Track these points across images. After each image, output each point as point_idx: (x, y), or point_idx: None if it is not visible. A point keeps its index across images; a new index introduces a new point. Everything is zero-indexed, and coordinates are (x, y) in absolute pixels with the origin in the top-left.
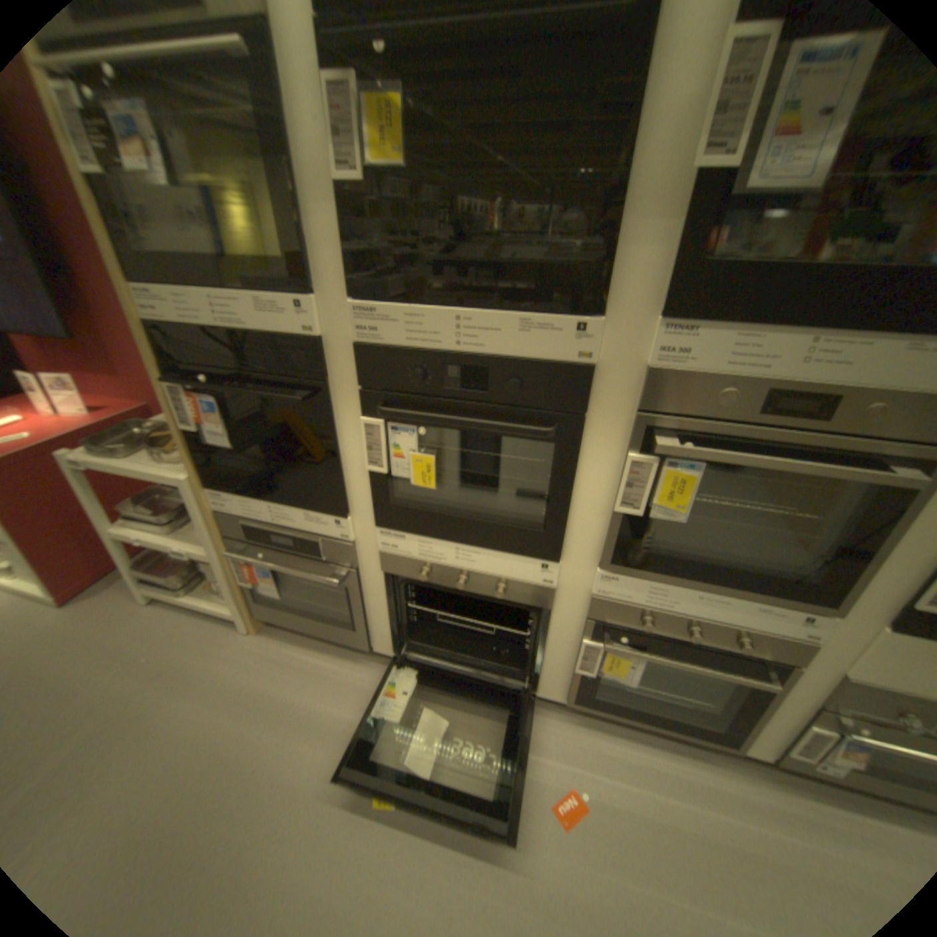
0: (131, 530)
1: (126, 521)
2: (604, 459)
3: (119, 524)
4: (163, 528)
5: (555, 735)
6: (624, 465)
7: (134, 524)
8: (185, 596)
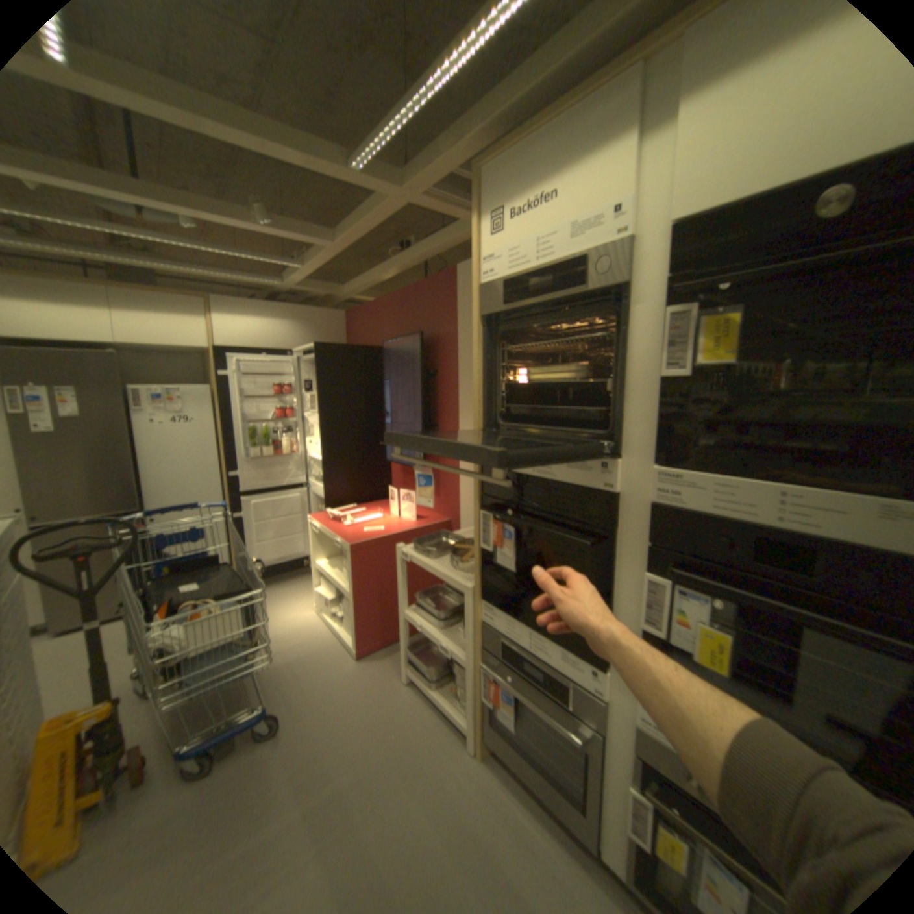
0: (419, 616)
1: (419, 608)
2: None
3: (413, 609)
4: (441, 622)
5: None
6: None
7: (424, 612)
8: (436, 690)
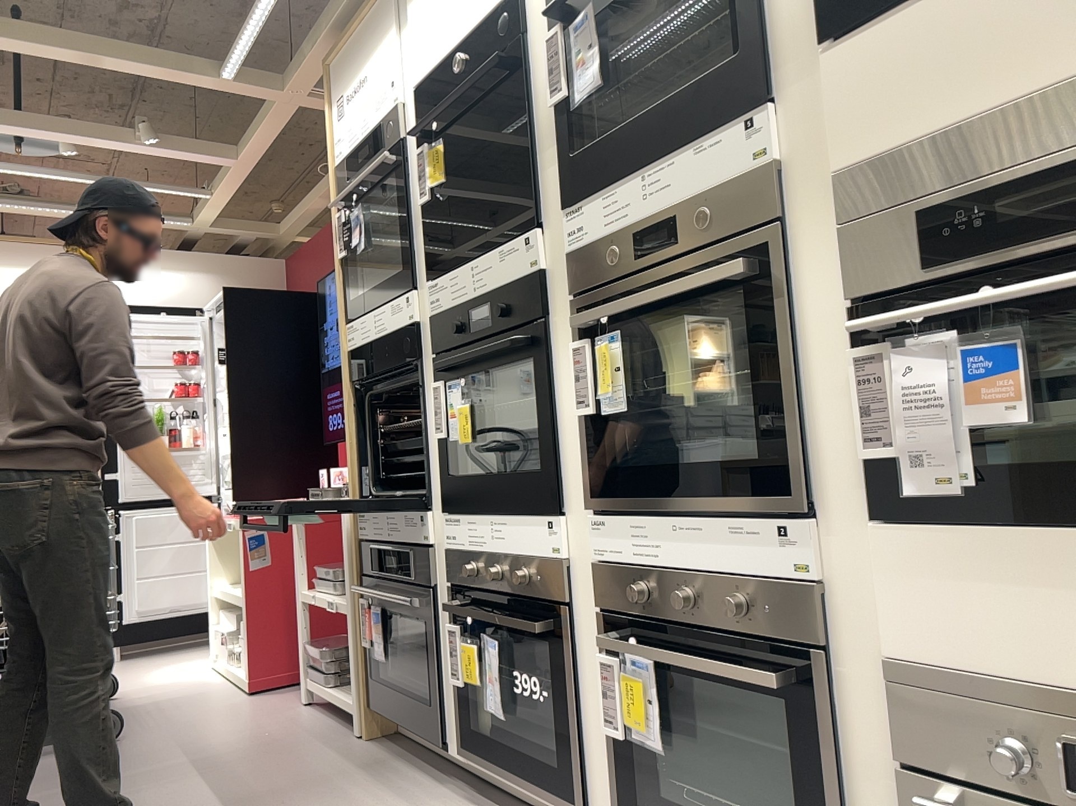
0: (319, 590)
1: (318, 579)
2: (567, 361)
3: (316, 589)
4: (336, 582)
5: None
6: (575, 358)
7: (321, 579)
8: (335, 685)
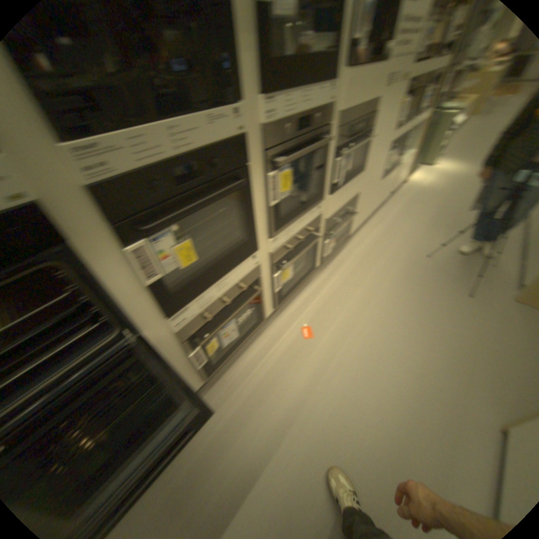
0: None
1: None
2: (259, 184)
3: None
4: None
5: (279, 324)
6: (268, 182)
7: None
8: None
